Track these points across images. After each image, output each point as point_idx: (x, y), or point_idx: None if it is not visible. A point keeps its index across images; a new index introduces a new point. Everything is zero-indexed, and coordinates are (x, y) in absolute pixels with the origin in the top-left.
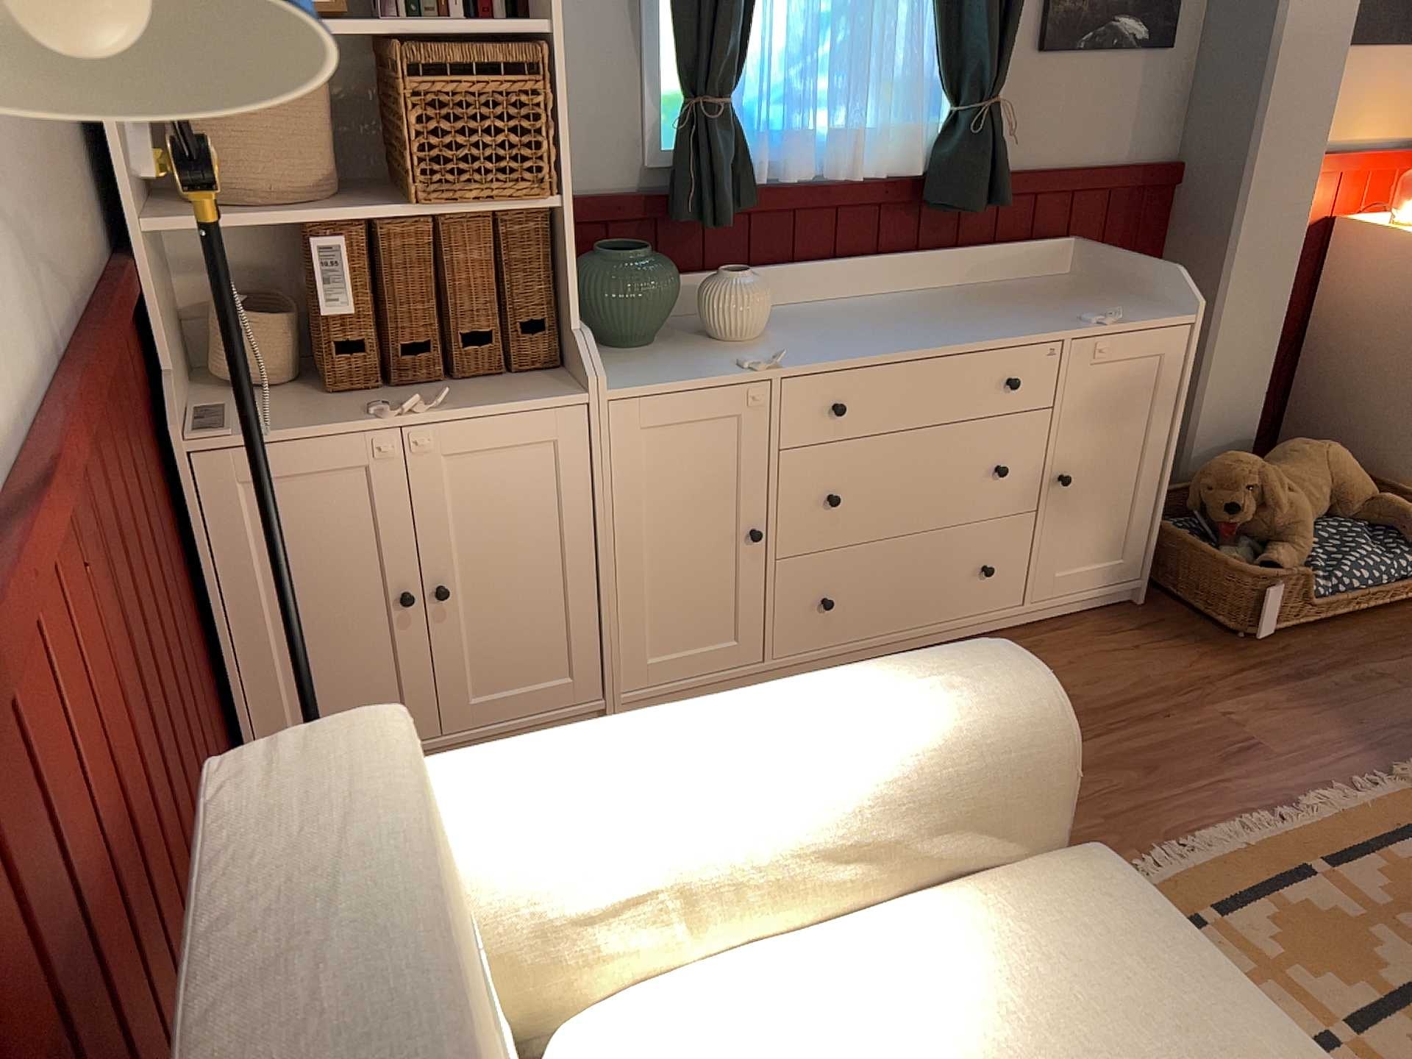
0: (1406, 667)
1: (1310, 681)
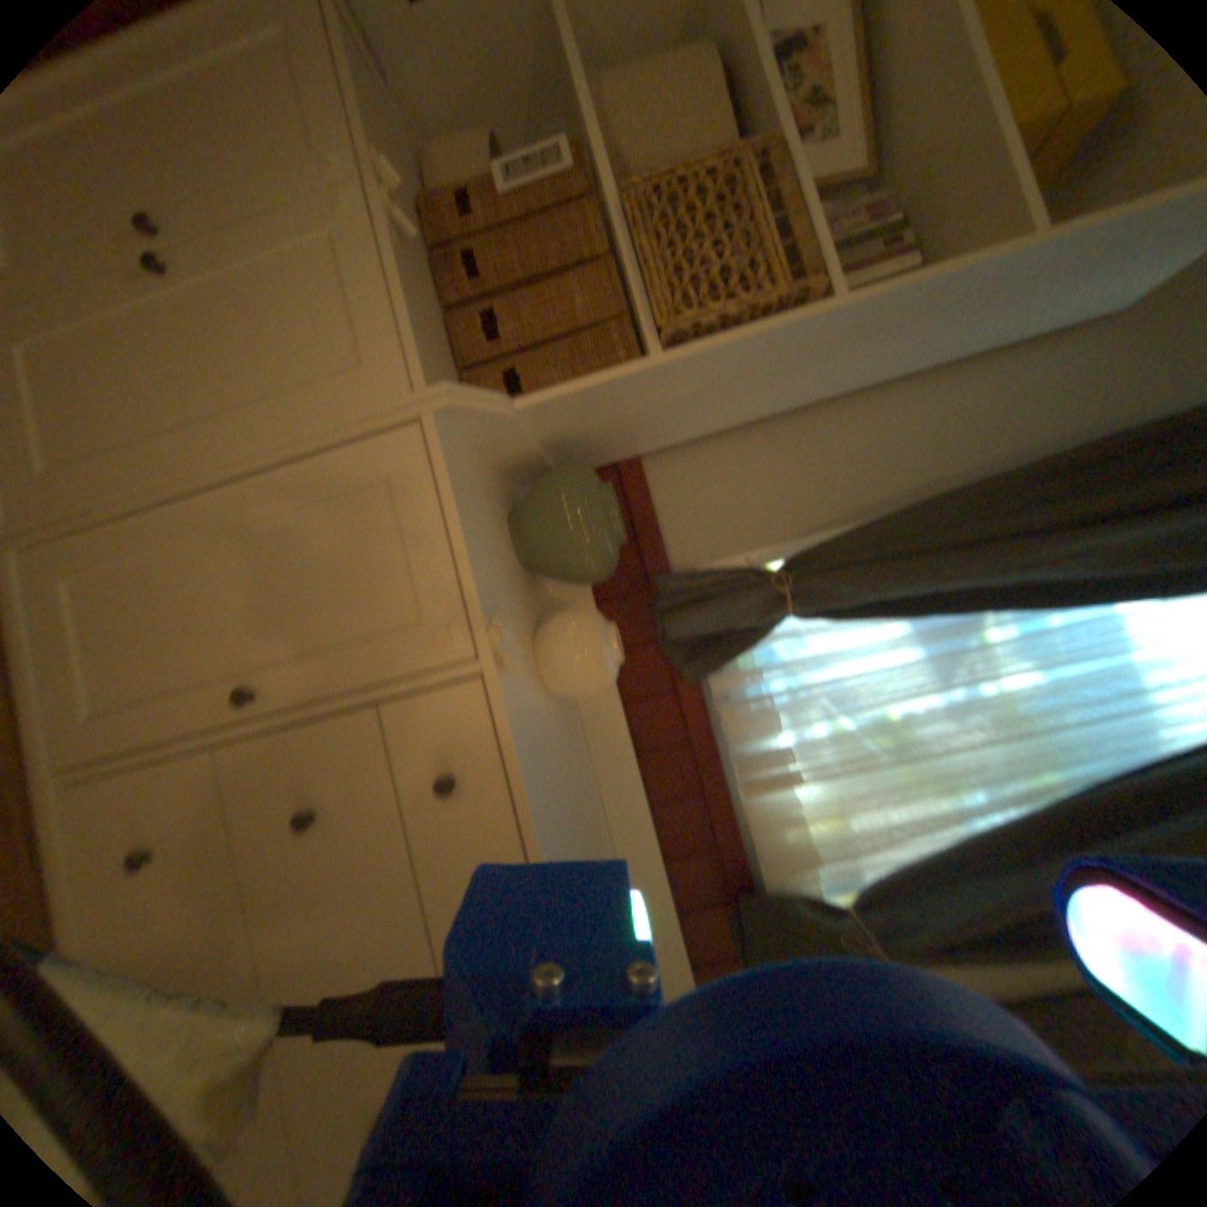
0: None
1: None
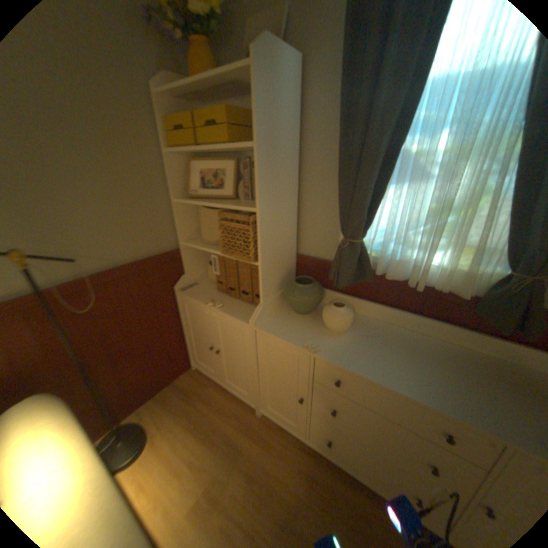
0: None
1: None
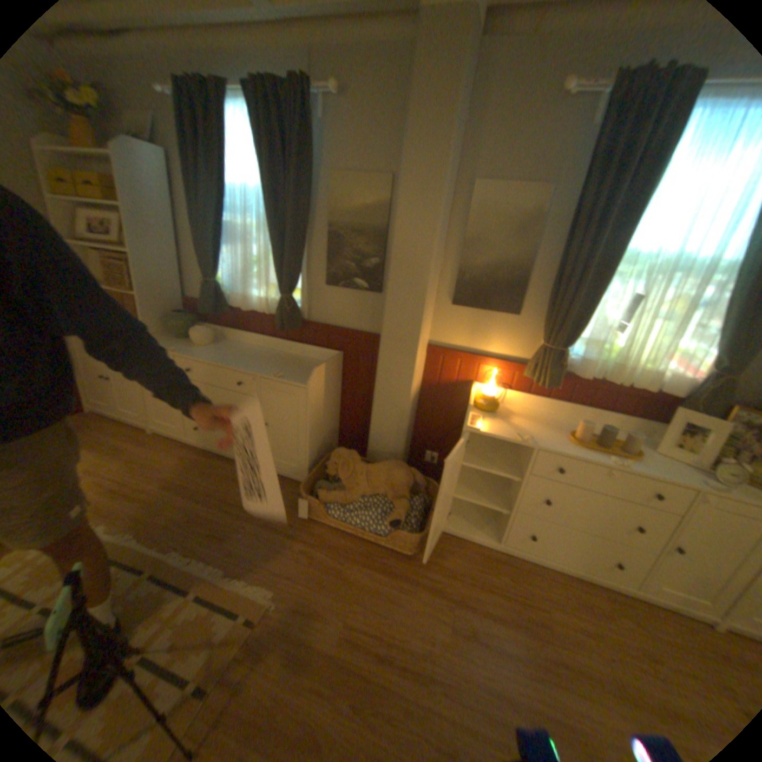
0: (326, 562)
1: (288, 540)
